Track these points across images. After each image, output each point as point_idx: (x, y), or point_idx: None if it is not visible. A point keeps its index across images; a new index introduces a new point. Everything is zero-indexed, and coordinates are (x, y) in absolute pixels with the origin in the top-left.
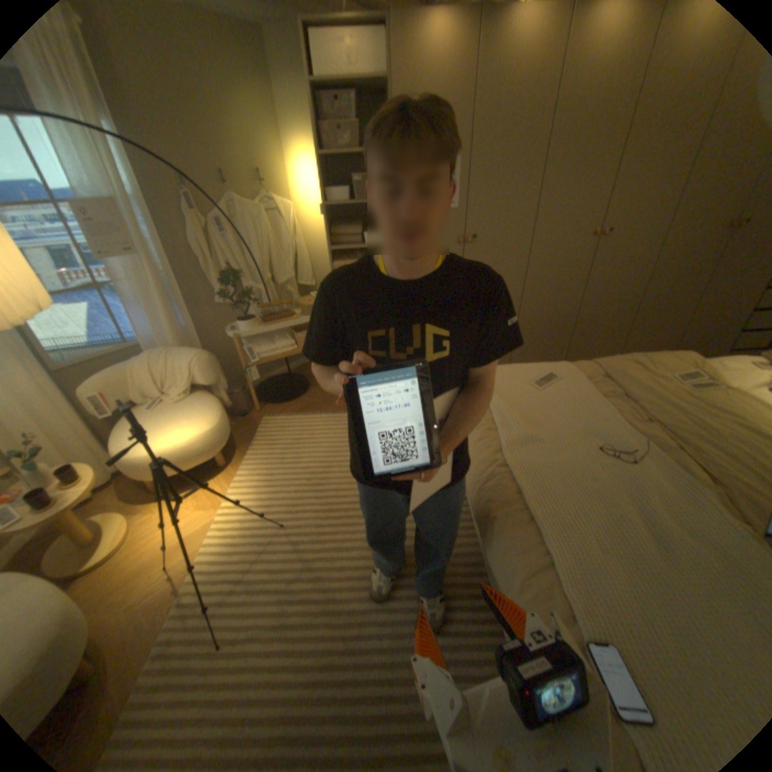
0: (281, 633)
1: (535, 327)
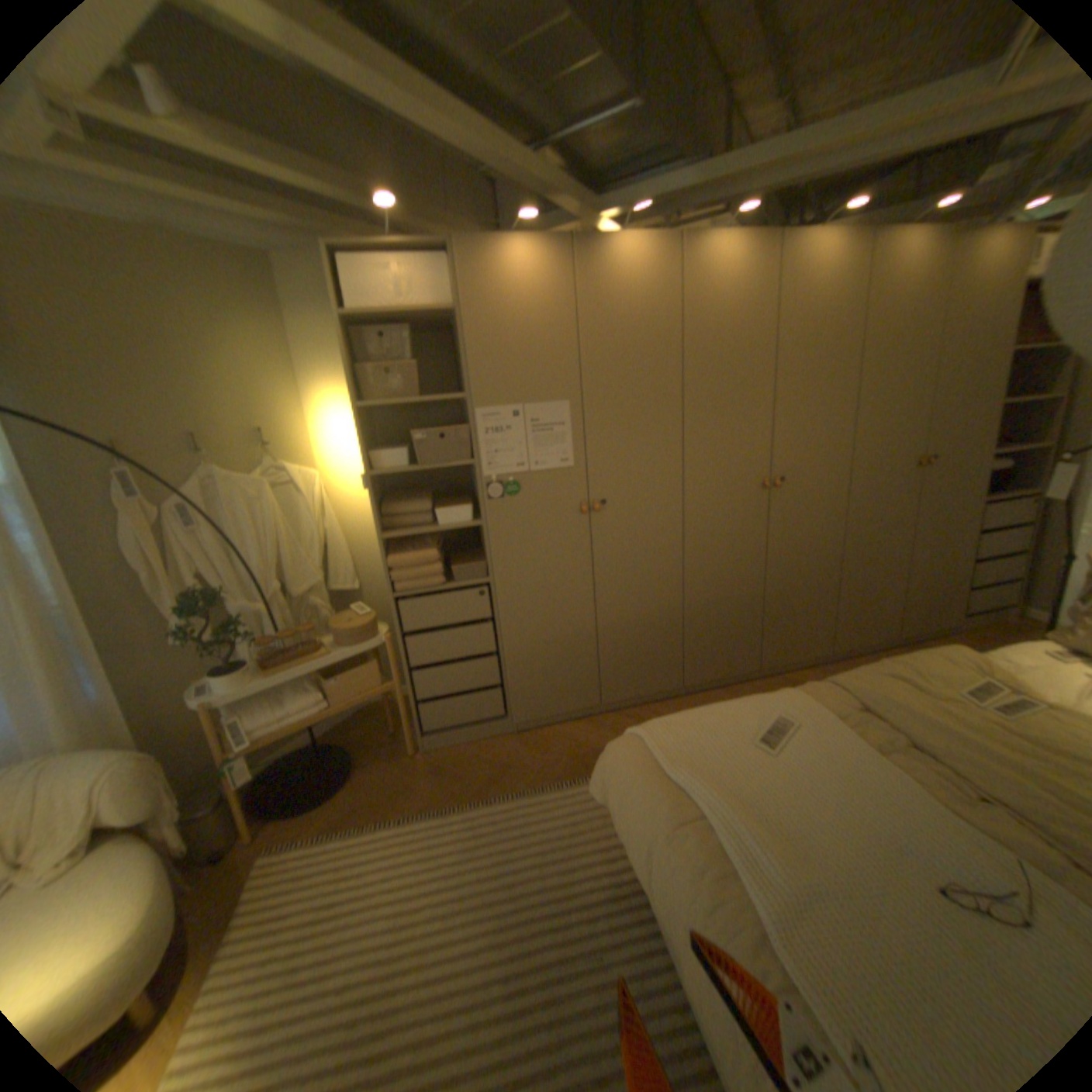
0: None
1: (711, 619)
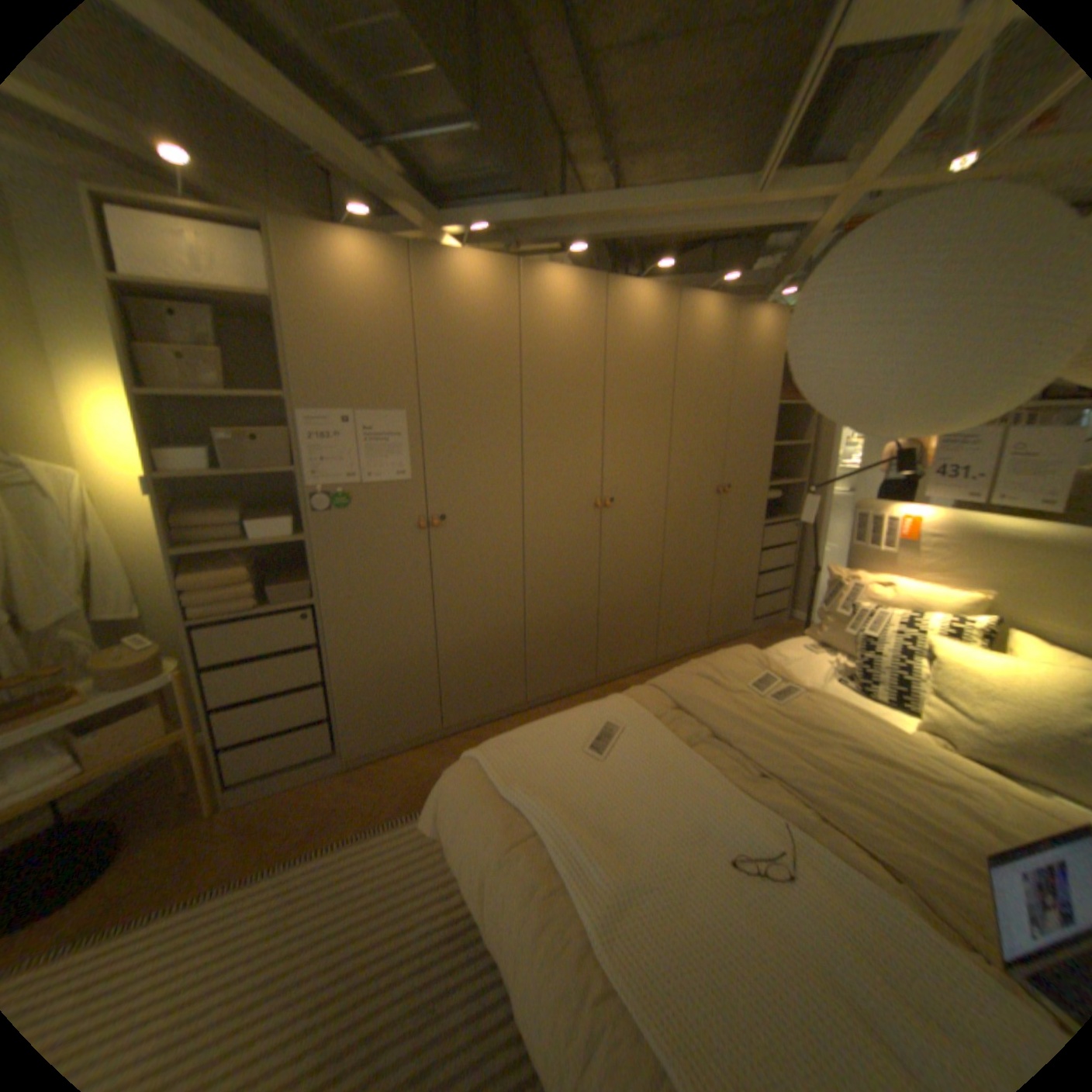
0: None
1: (550, 633)
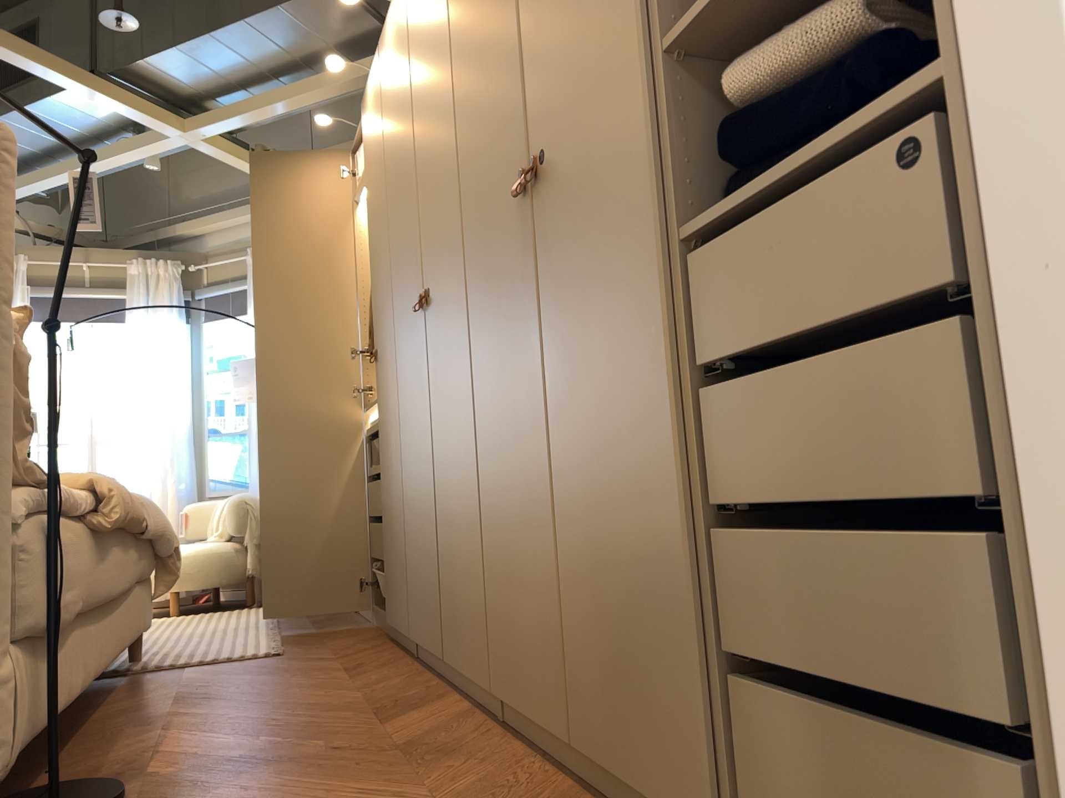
0: None
1: (417, 519)
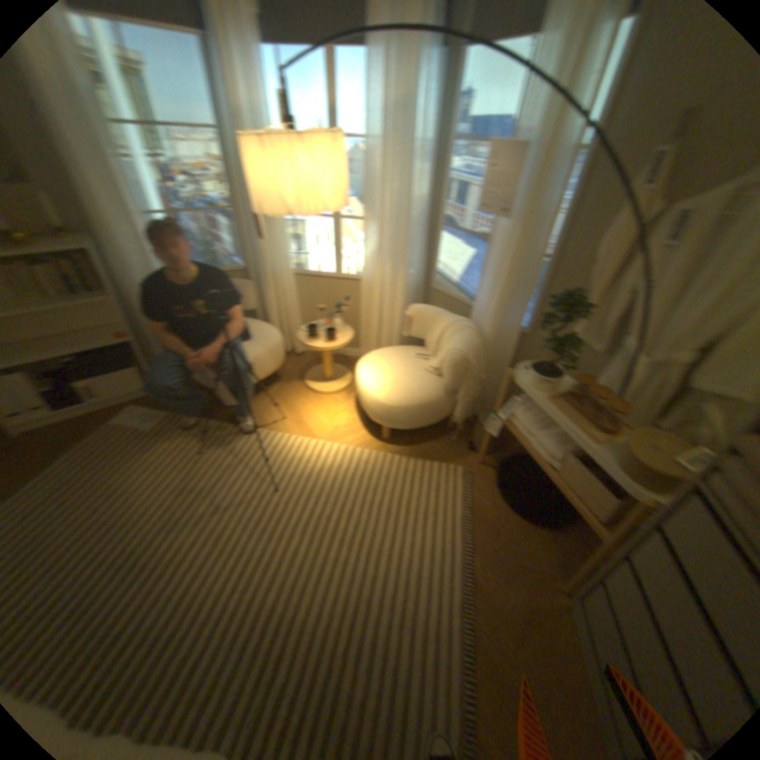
0: (175, 495)
1: None
